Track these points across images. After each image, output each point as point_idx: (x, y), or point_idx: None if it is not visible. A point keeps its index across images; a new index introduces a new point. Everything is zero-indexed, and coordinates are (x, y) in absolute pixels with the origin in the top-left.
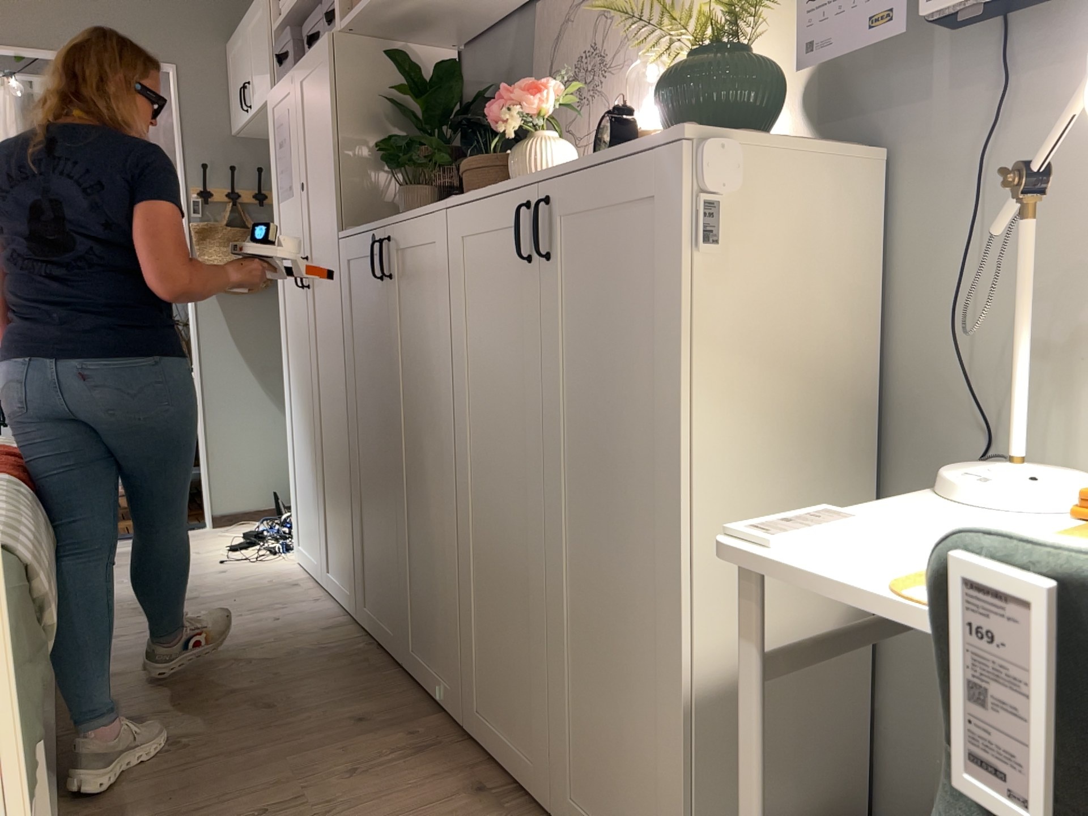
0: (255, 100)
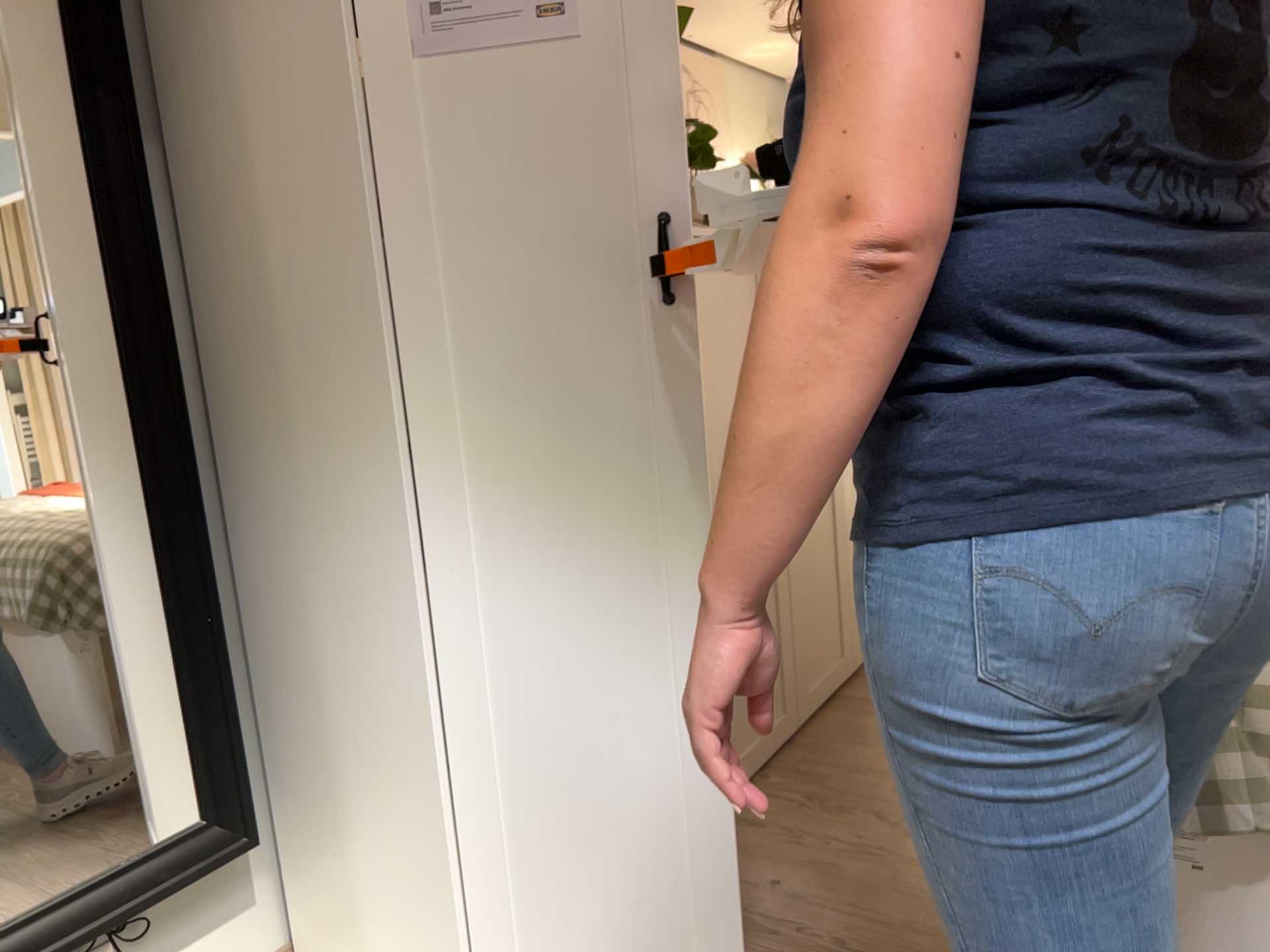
0: None
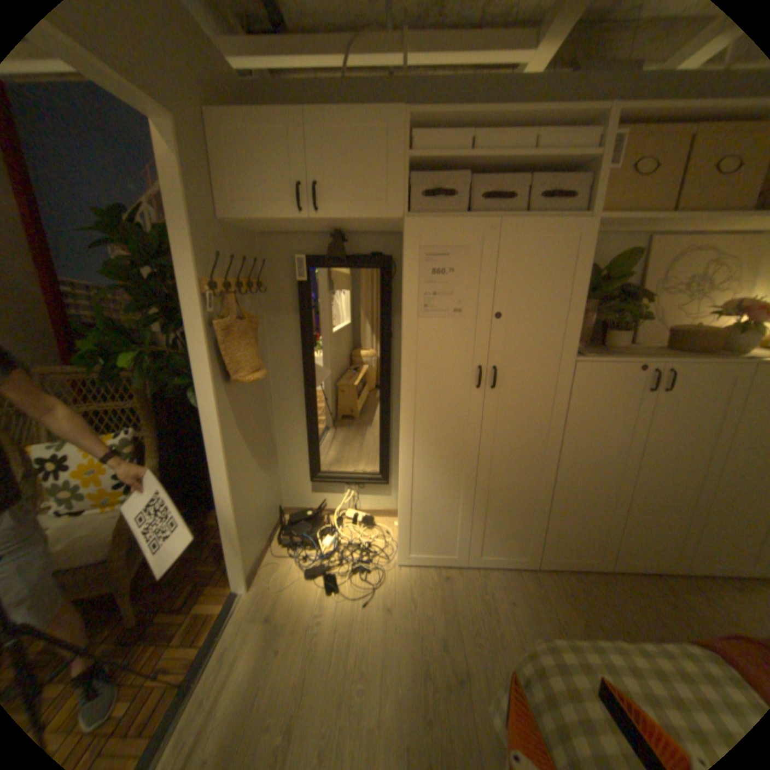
0: (340, 210)
